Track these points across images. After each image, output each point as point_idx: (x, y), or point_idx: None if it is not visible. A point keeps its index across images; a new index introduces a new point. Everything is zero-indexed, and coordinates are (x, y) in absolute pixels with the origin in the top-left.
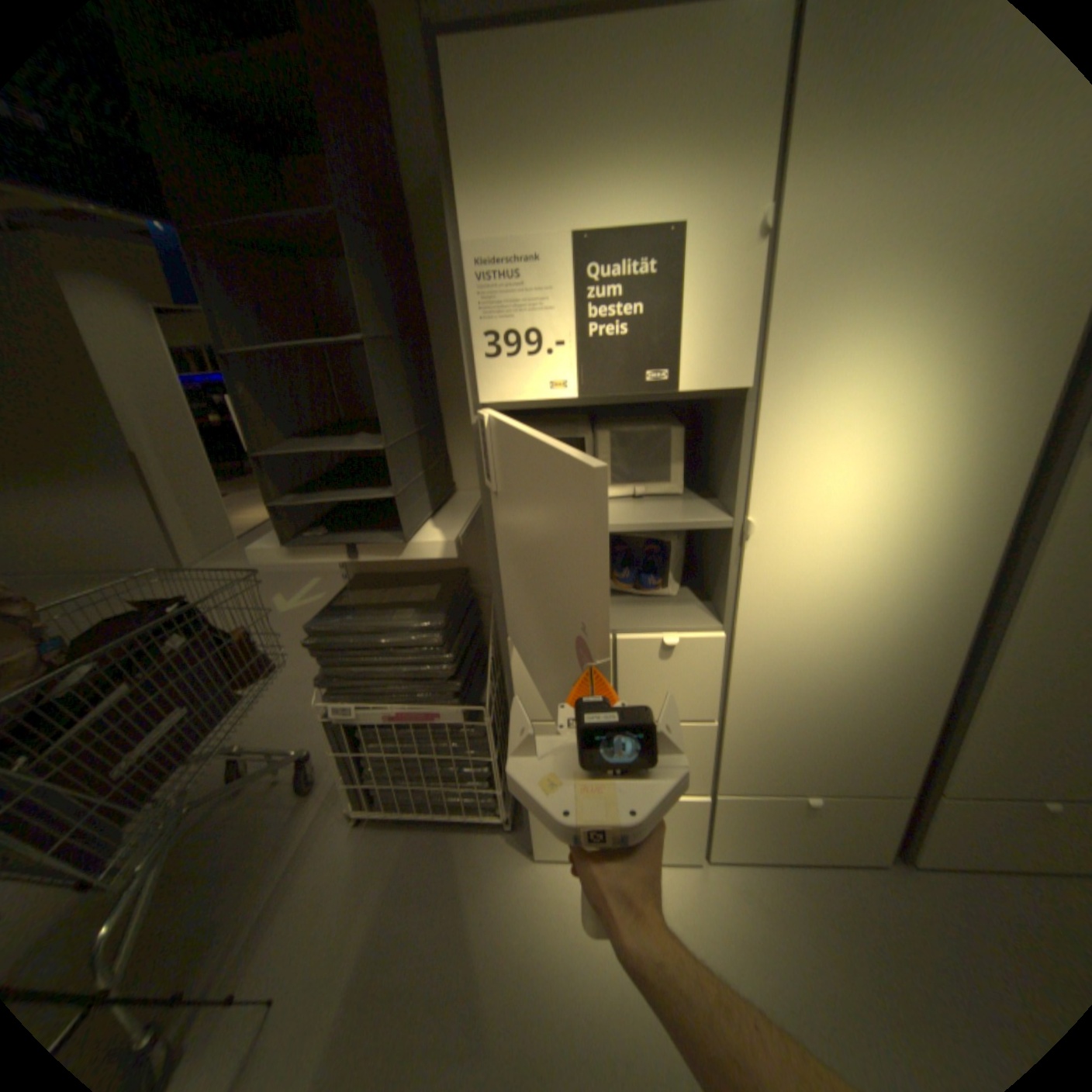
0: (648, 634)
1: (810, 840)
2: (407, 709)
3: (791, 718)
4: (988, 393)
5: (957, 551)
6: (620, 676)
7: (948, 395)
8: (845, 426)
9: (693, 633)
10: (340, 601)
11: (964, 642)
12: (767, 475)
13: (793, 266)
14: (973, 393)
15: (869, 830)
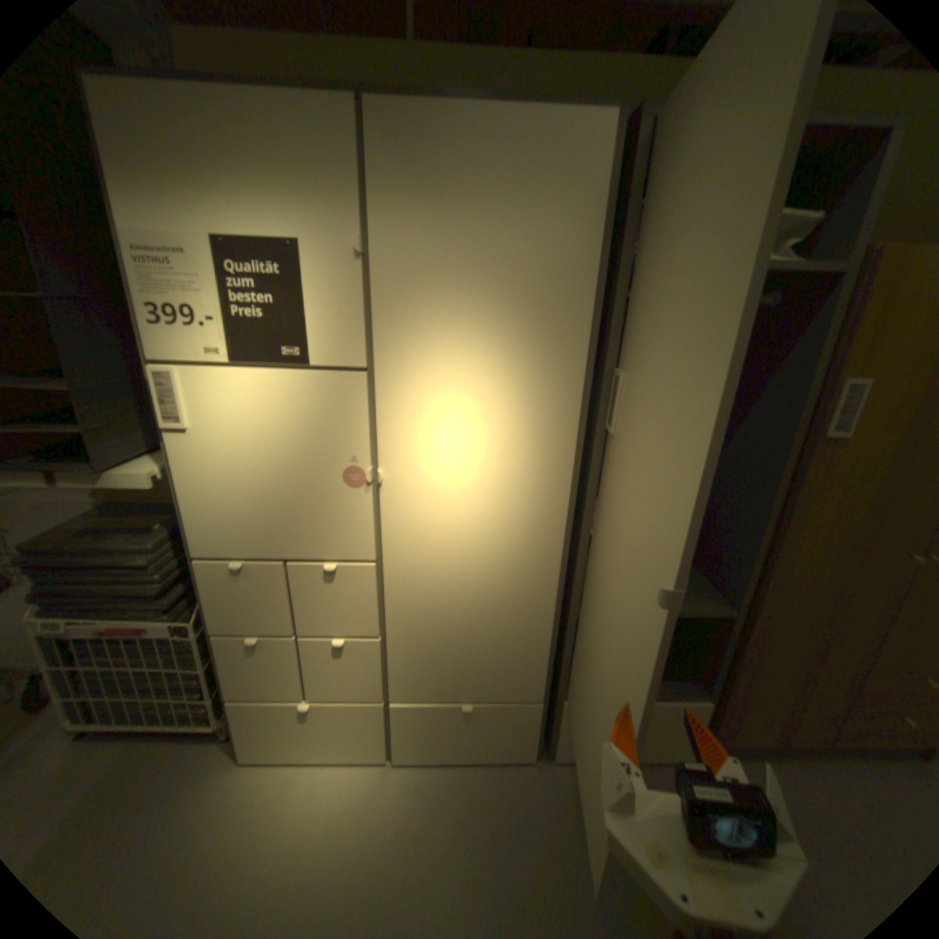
0: (315, 561)
1: (468, 740)
2: (118, 624)
3: (437, 635)
4: (535, 388)
5: (536, 504)
6: (294, 596)
7: (508, 387)
8: (439, 403)
9: (352, 562)
10: (71, 525)
11: (554, 575)
12: (388, 437)
13: (383, 282)
14: (525, 388)
15: (513, 730)
